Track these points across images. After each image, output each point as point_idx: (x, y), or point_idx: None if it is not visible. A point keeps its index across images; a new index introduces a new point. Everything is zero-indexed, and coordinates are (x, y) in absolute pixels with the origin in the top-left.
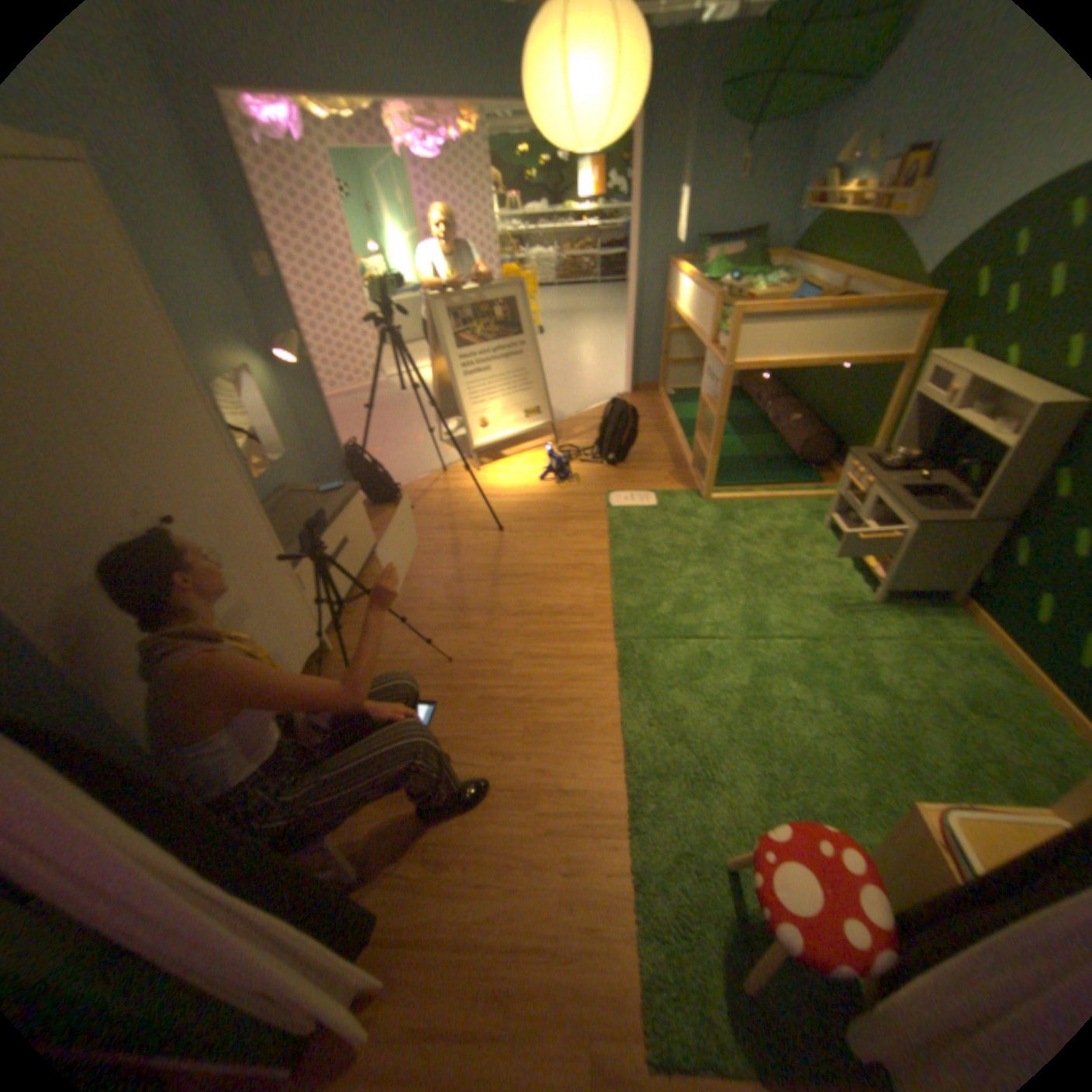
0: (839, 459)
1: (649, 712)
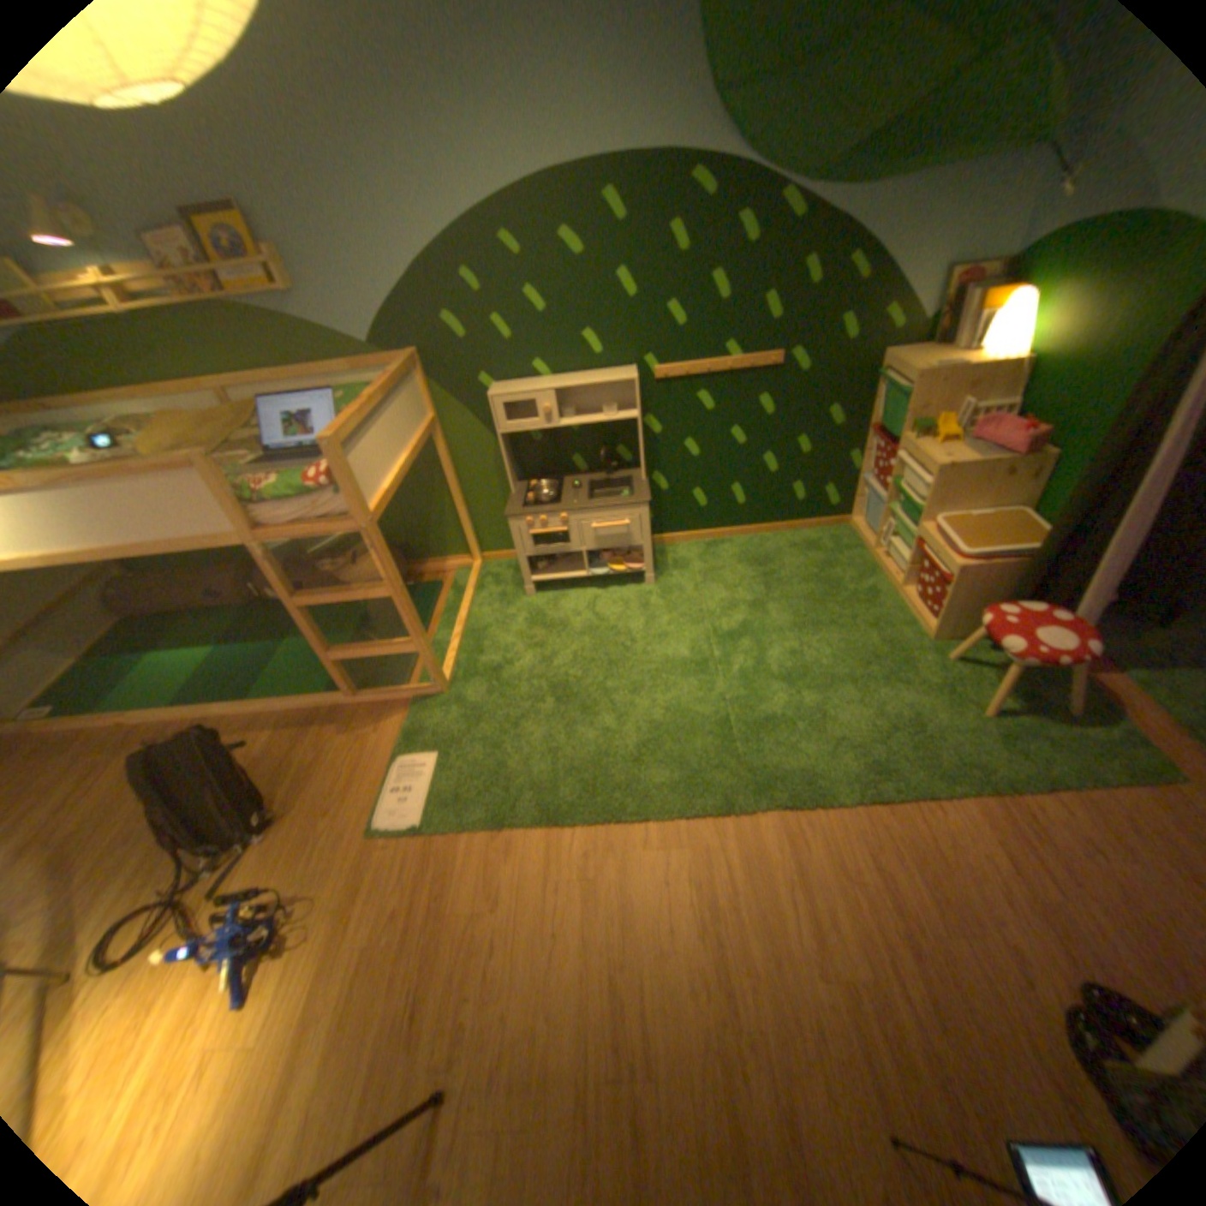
0: (409, 561)
1: (856, 771)
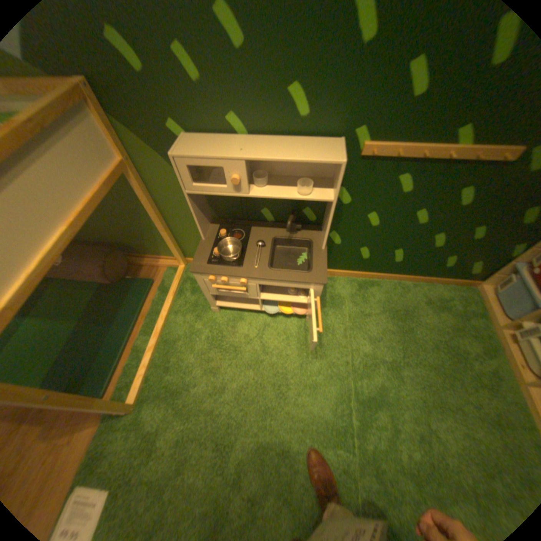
0: (132, 253)
1: None
